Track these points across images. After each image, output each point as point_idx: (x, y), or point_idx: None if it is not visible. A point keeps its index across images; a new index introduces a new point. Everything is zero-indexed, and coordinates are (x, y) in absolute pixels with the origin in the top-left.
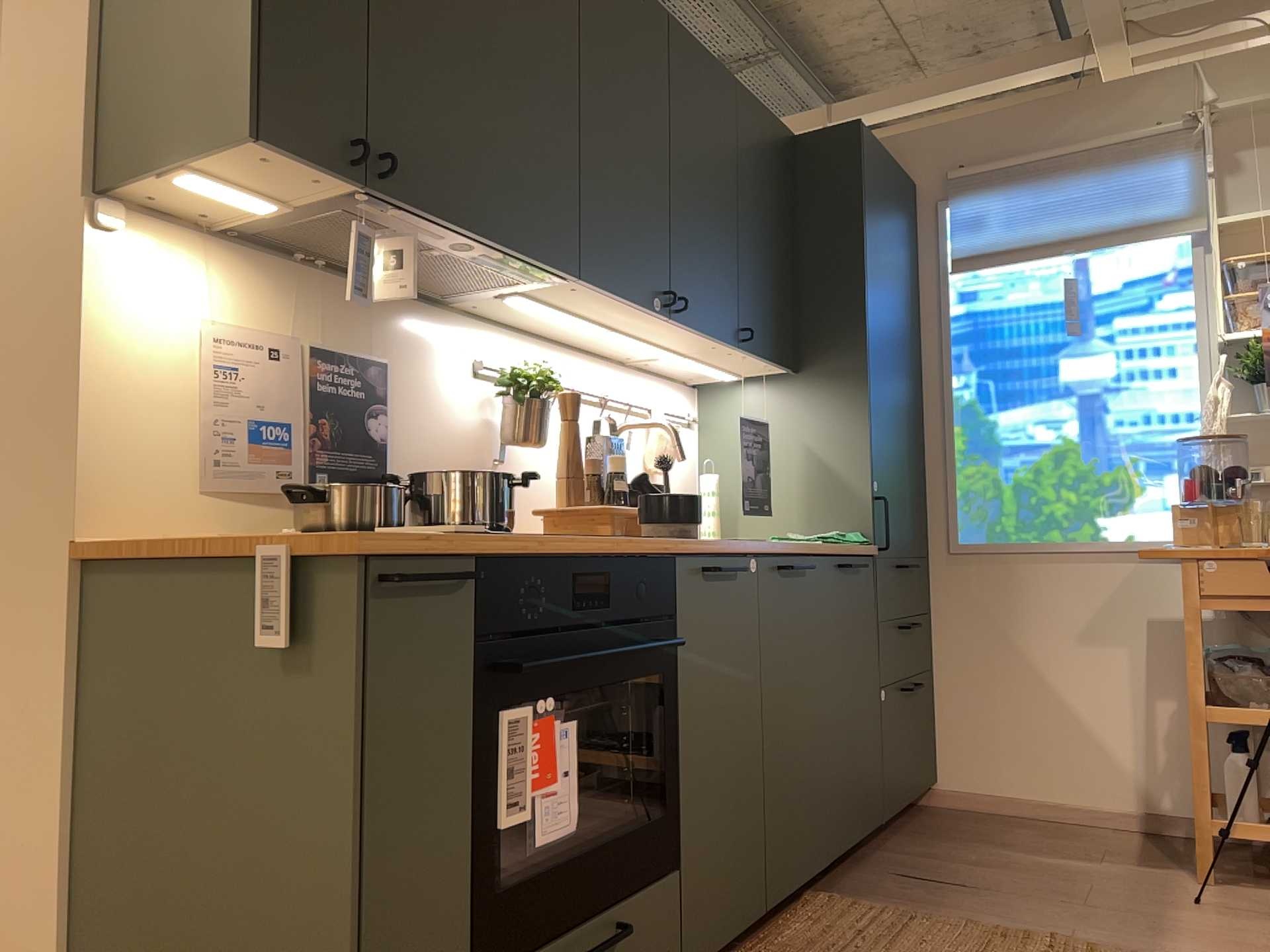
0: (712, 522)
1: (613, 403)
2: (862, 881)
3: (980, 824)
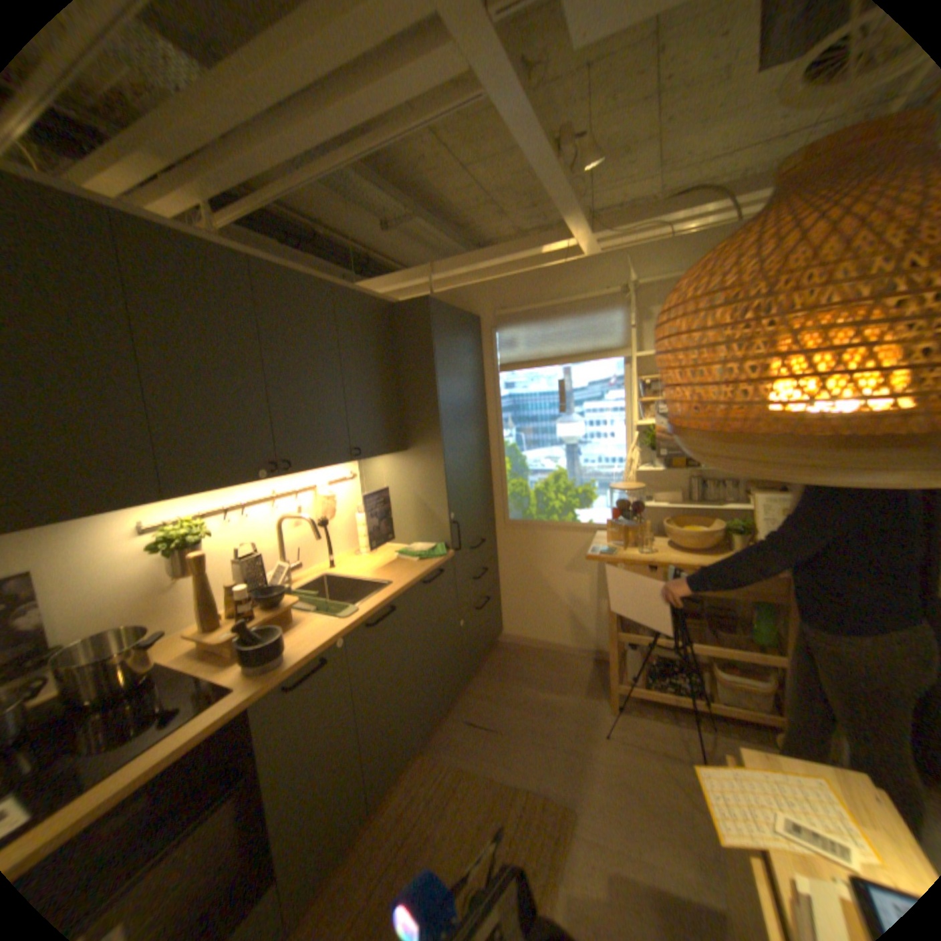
0: (361, 541)
1: (282, 495)
2: (444, 735)
3: (517, 661)
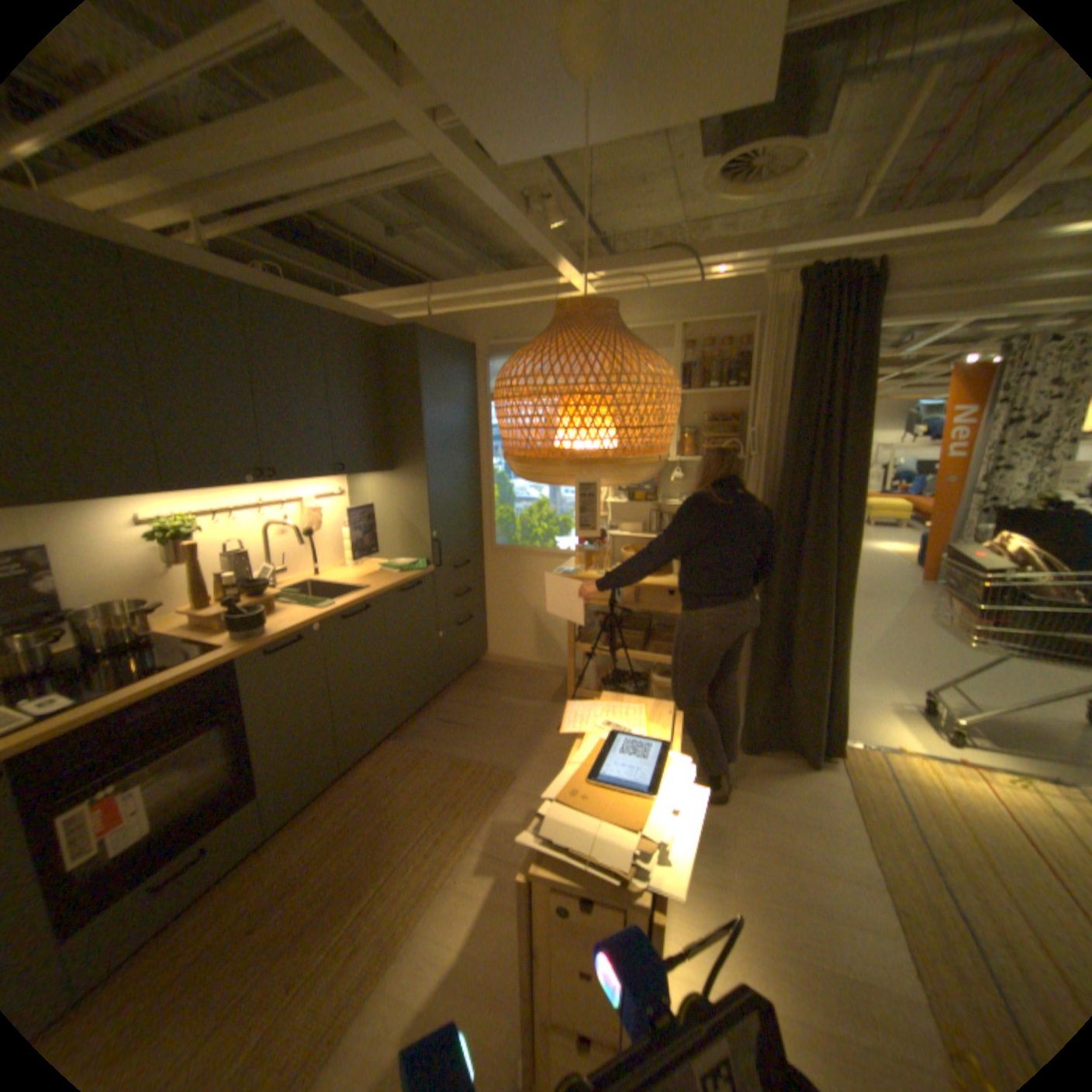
0: (347, 555)
1: (268, 504)
2: (417, 728)
3: (497, 676)
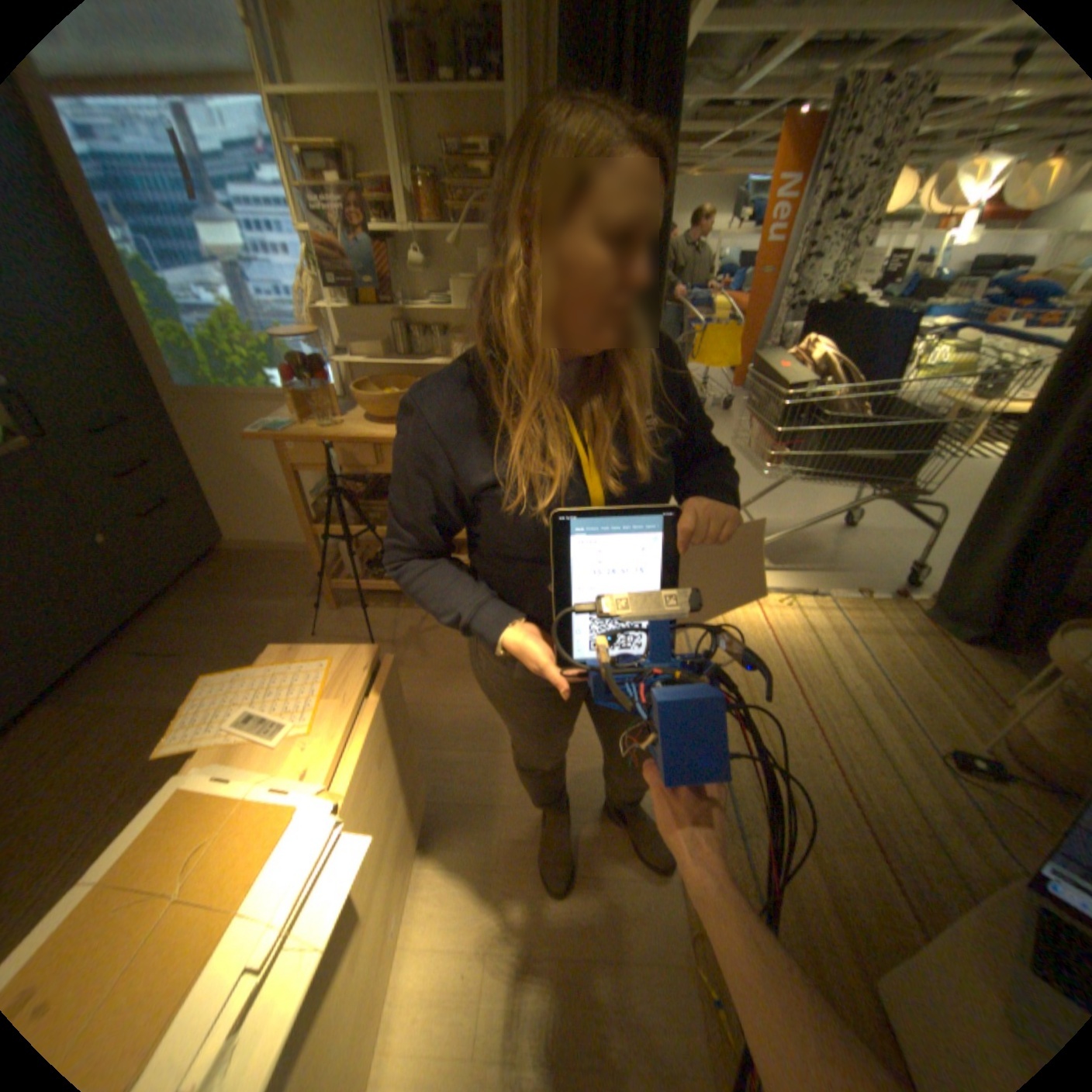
0: None
1: None
2: (98, 675)
3: (238, 571)
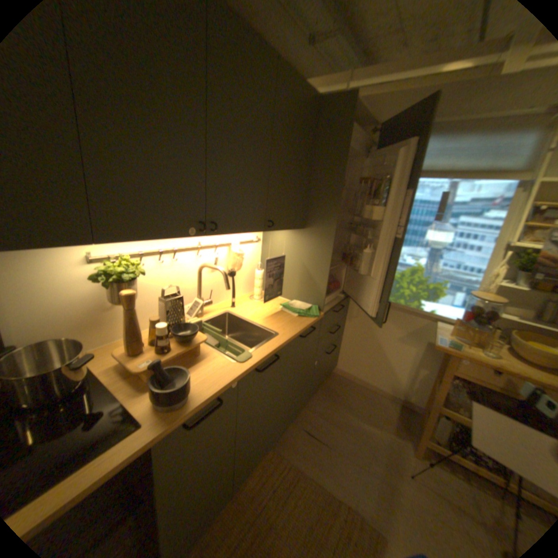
0: (257, 290)
1: (206, 246)
2: (290, 436)
3: (345, 391)
